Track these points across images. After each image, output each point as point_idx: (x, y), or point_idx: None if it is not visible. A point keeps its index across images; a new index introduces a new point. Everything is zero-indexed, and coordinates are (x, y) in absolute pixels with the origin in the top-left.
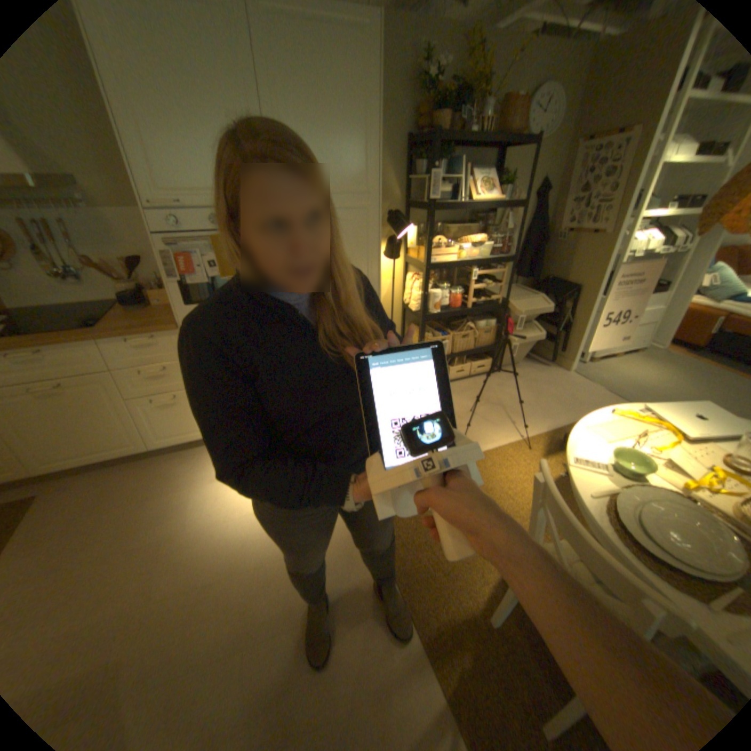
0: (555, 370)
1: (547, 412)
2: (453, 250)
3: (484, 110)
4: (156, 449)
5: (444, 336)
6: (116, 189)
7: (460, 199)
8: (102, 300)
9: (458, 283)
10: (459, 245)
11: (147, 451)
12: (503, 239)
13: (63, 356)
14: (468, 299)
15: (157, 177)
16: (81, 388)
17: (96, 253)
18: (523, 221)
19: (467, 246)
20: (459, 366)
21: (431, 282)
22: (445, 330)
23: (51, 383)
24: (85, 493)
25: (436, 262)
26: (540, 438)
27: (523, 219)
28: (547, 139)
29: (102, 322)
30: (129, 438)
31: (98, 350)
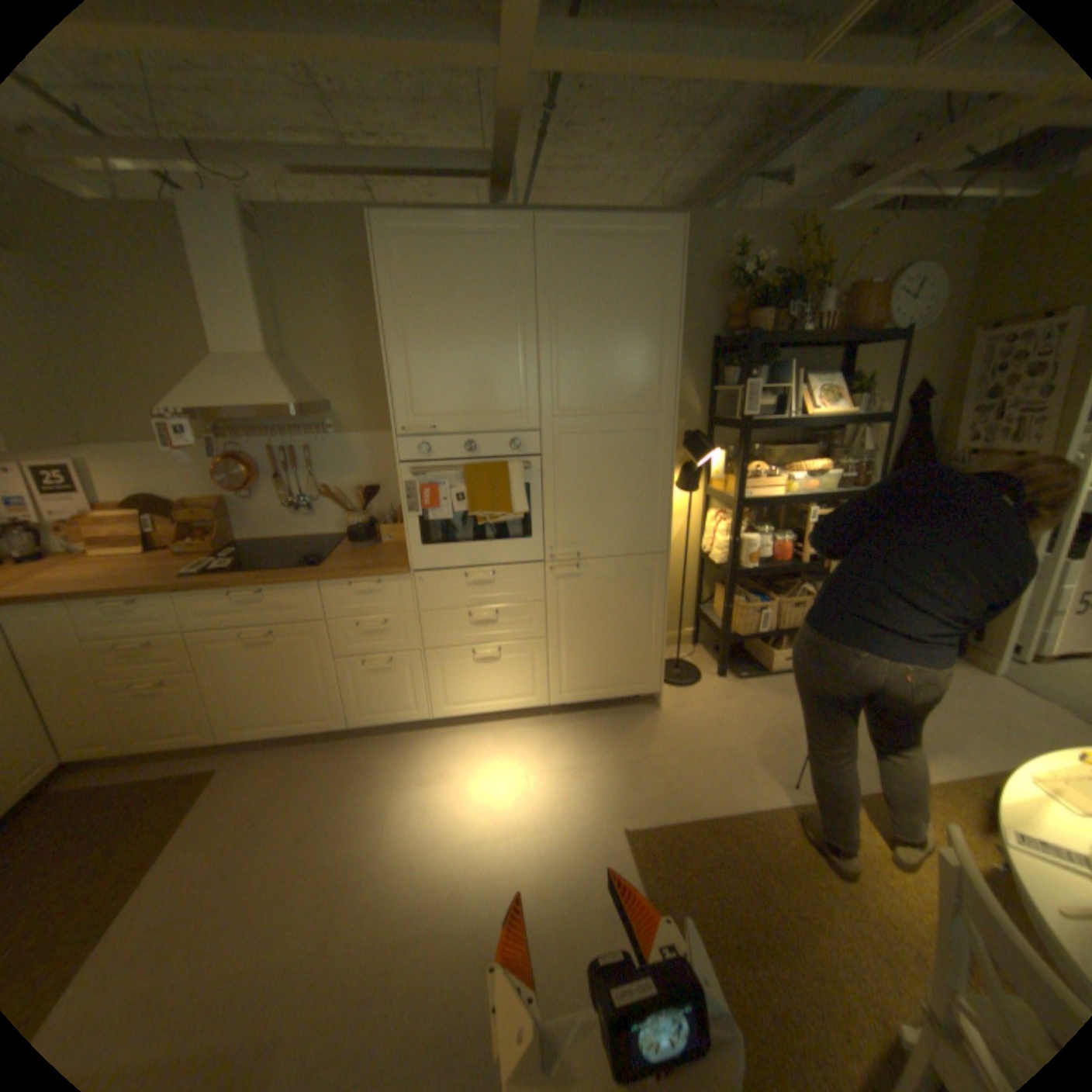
0: (966, 671)
1: (957, 745)
2: (779, 480)
3: (822, 303)
4: (357, 728)
5: (765, 603)
6: (367, 413)
7: (788, 414)
8: (330, 534)
9: (787, 526)
10: (787, 473)
11: (346, 729)
12: (859, 465)
13: (283, 598)
14: (804, 550)
15: (416, 403)
16: (292, 638)
17: (334, 481)
18: (890, 439)
19: (800, 475)
20: (790, 651)
21: (745, 523)
22: (766, 594)
23: (263, 630)
24: (268, 777)
25: (753, 496)
26: (946, 790)
27: (889, 437)
28: (921, 331)
29: (328, 561)
30: (330, 709)
31: (319, 594)
